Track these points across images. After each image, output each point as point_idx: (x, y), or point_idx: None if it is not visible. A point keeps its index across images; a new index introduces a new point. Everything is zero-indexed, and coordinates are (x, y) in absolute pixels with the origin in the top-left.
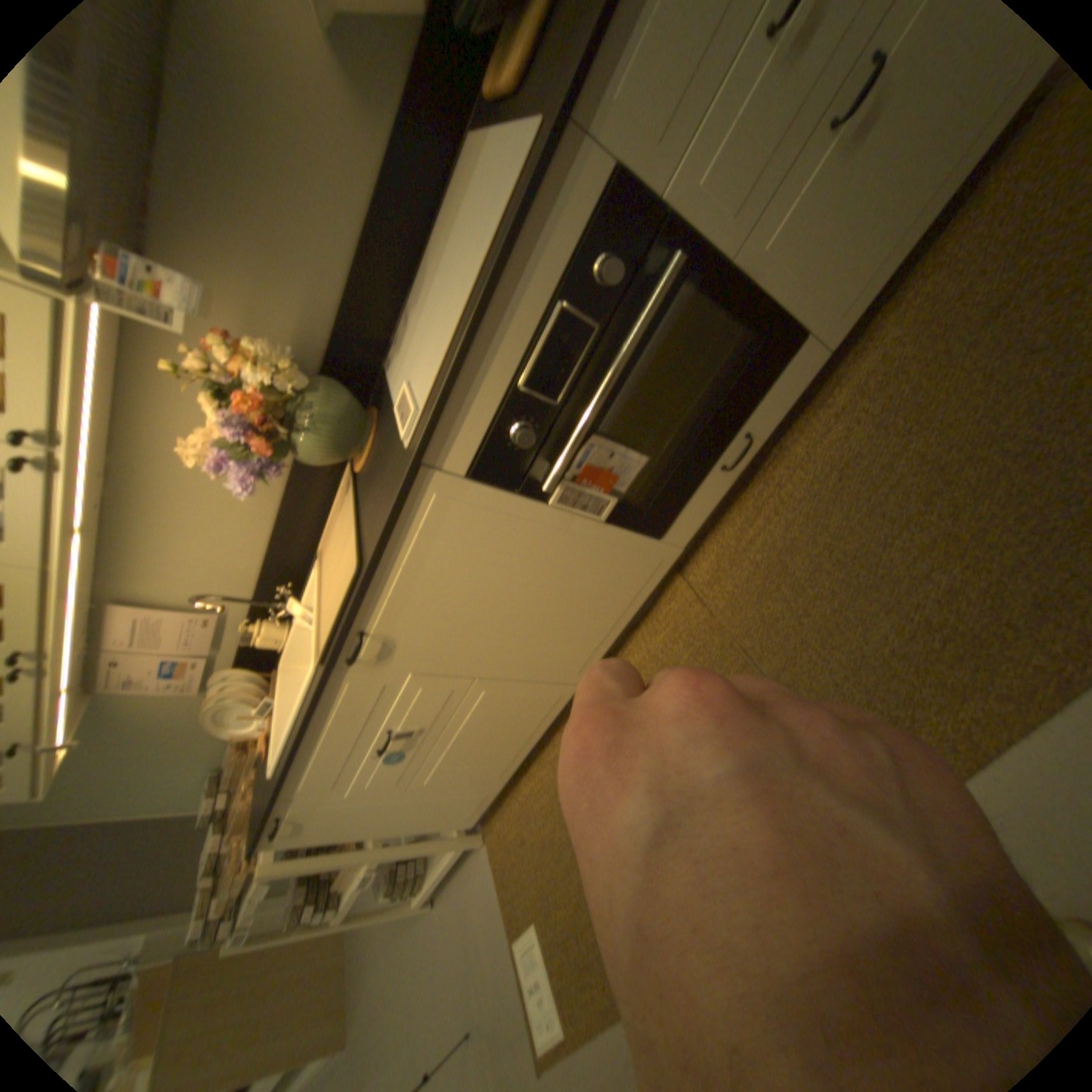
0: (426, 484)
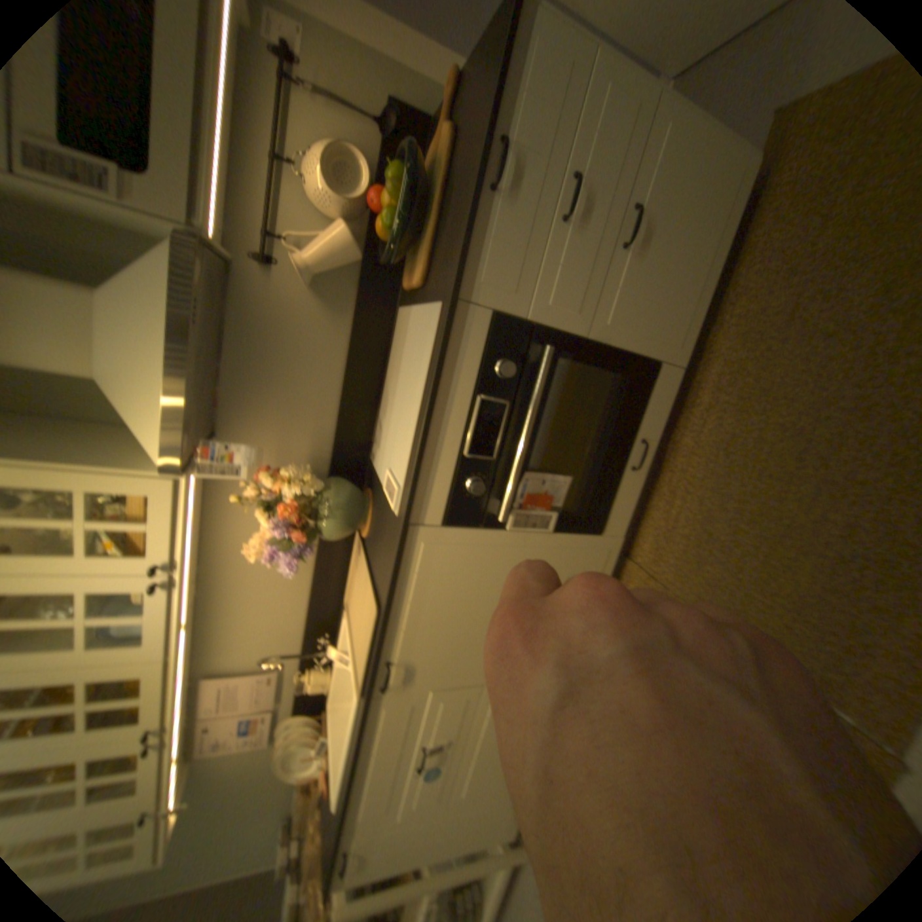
0: (415, 533)
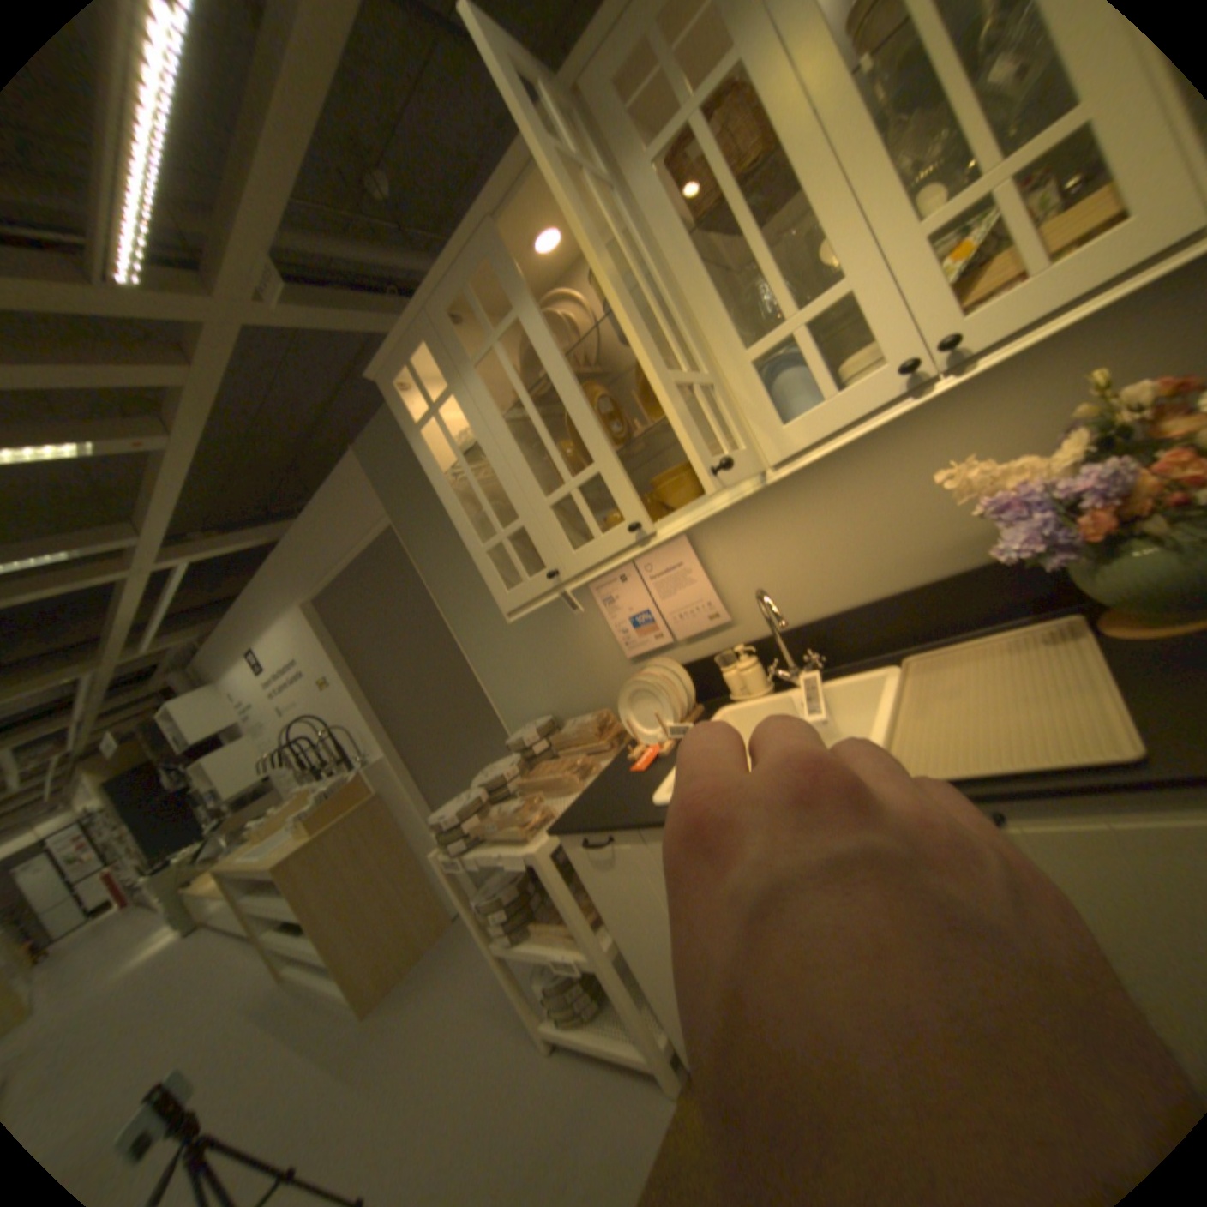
0: None
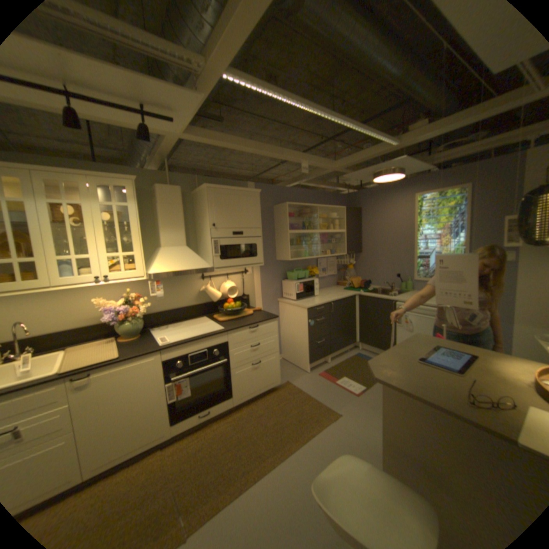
0: (156, 354)
